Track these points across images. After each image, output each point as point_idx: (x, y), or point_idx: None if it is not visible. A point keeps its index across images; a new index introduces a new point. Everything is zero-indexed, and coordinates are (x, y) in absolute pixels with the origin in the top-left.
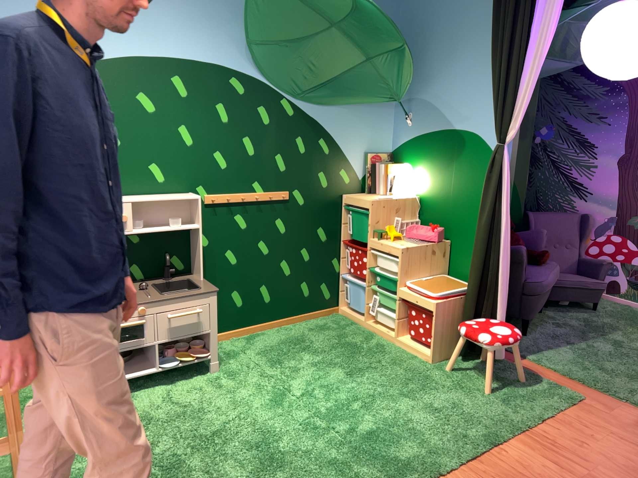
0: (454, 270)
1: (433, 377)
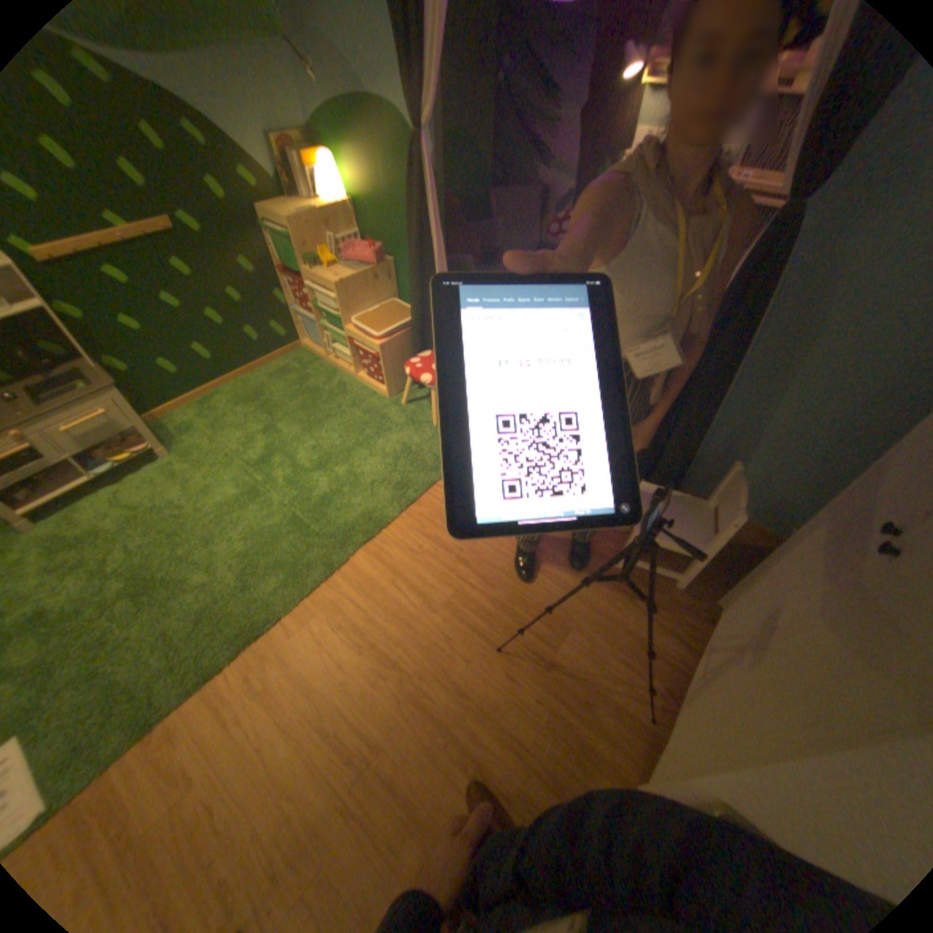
0: (403, 294)
1: (388, 417)
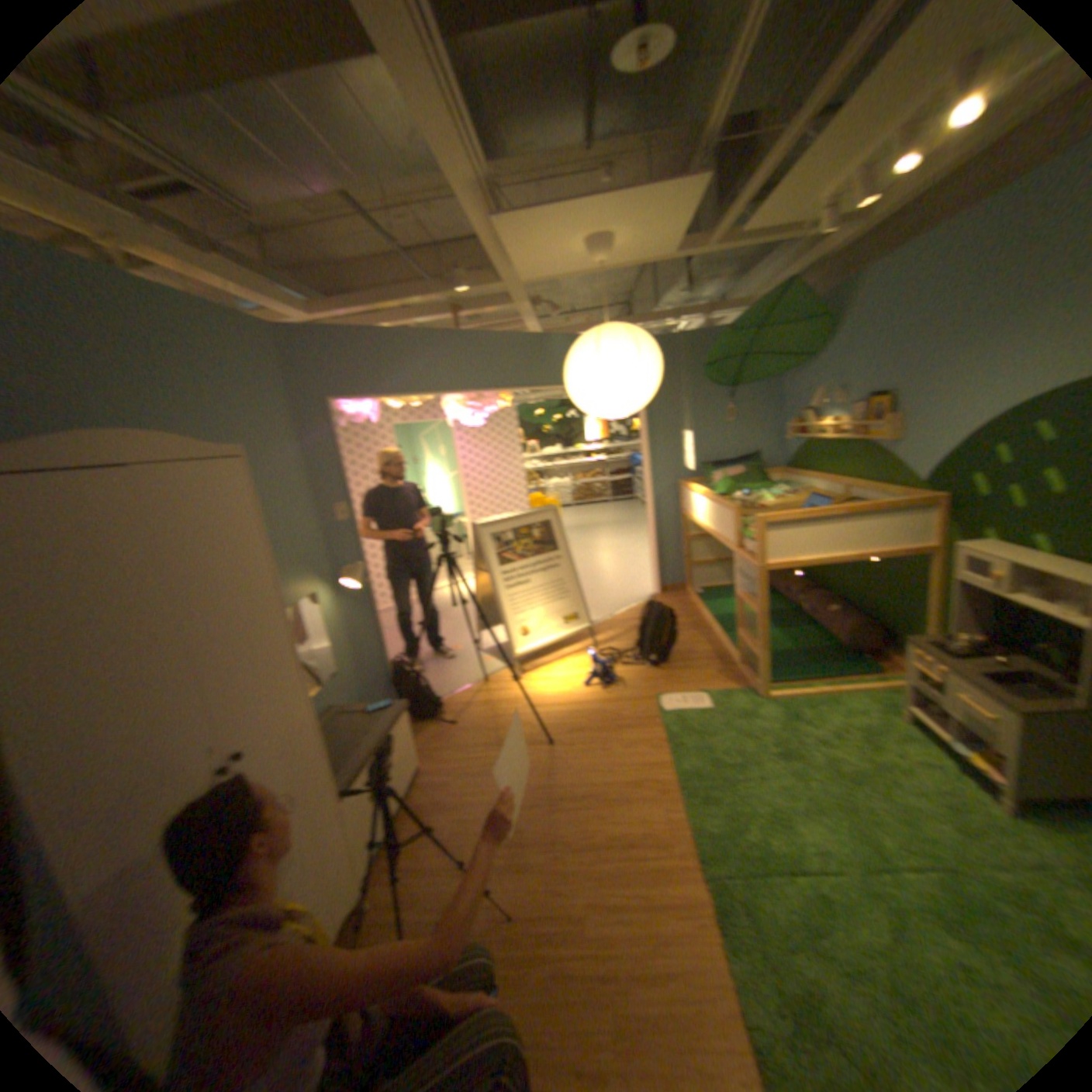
0: None
1: None
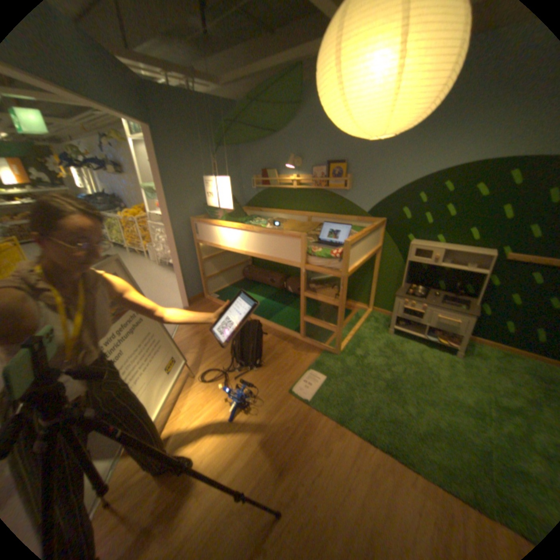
0: None
1: None
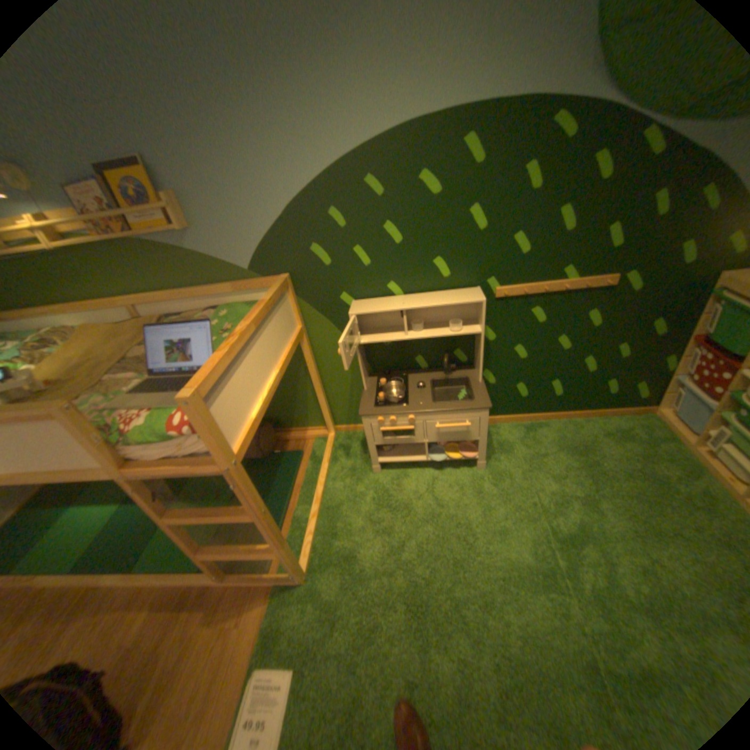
0: None
1: None
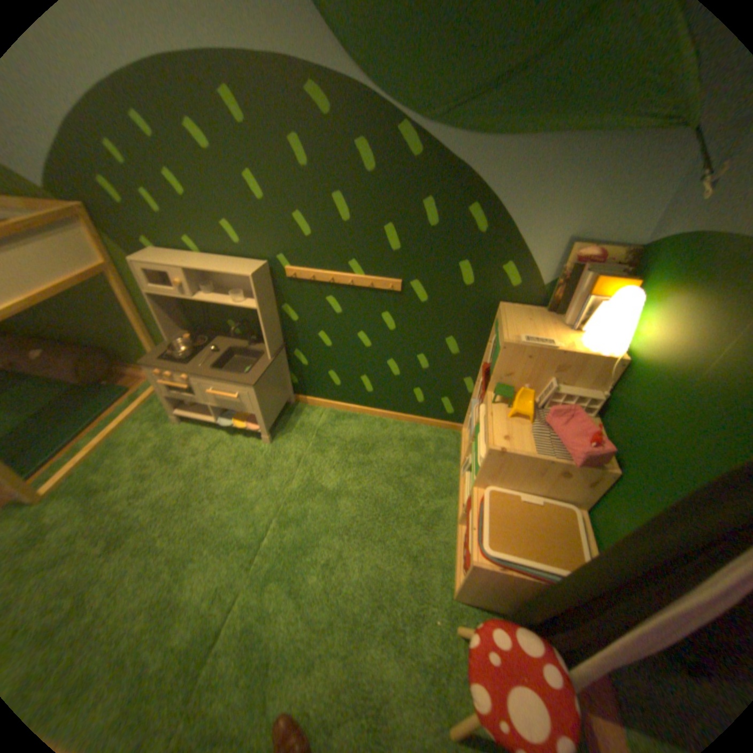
0: (602, 516)
1: (426, 628)
